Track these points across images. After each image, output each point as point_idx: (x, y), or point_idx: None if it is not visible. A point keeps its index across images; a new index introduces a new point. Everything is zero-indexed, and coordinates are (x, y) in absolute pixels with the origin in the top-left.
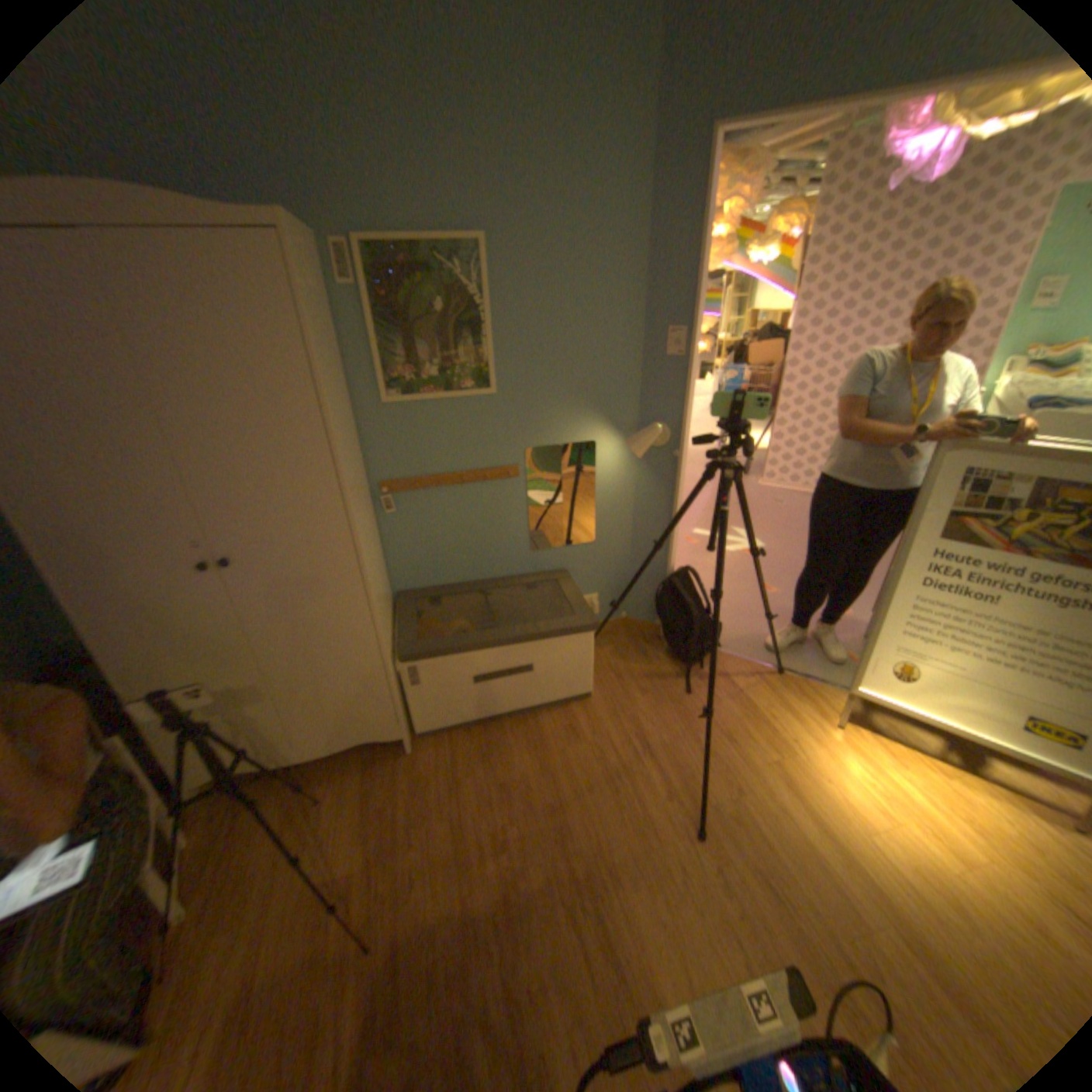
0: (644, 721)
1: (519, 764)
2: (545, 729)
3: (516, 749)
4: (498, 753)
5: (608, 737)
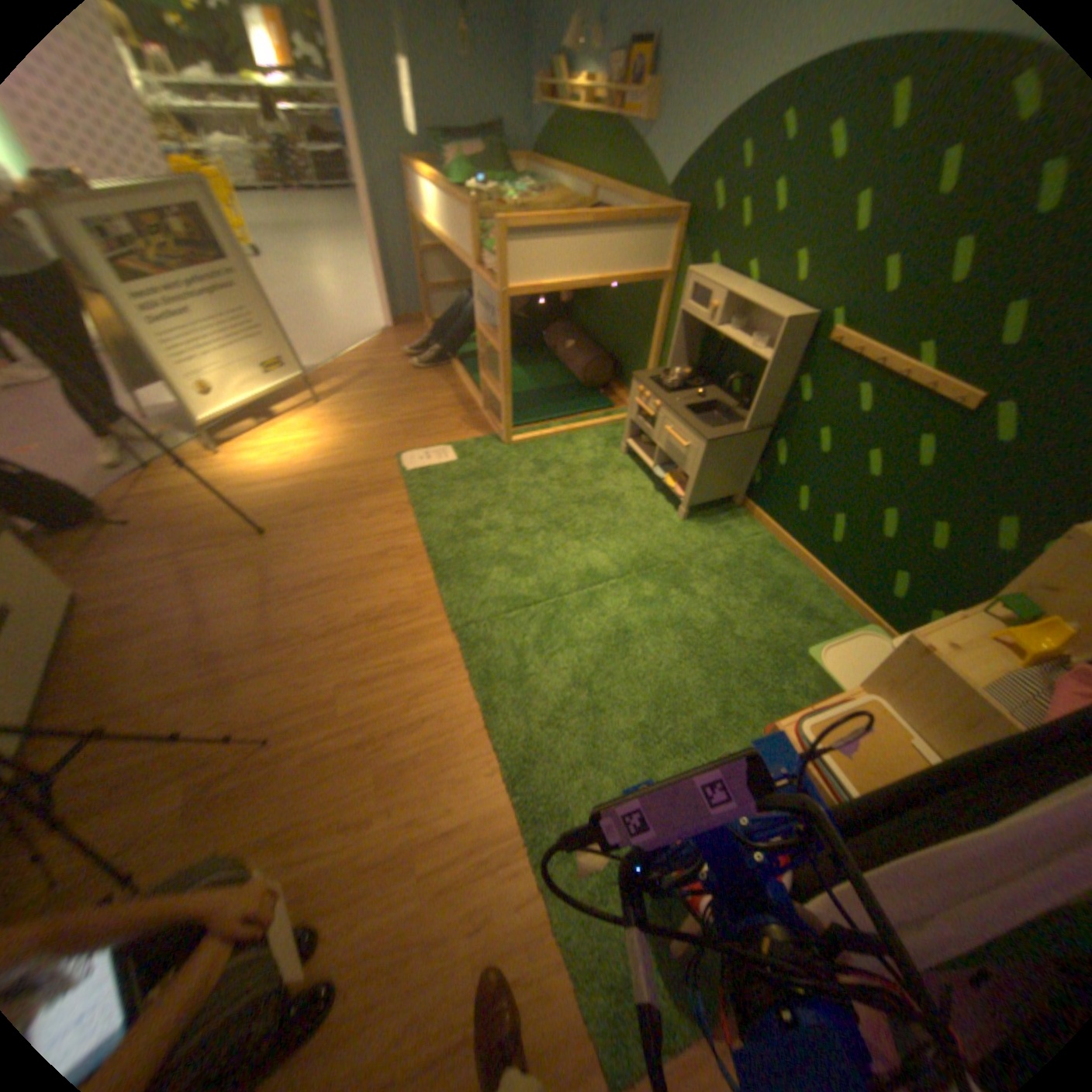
0: (139, 556)
1: (128, 654)
2: (94, 634)
3: (106, 659)
4: (101, 675)
5: (140, 582)
